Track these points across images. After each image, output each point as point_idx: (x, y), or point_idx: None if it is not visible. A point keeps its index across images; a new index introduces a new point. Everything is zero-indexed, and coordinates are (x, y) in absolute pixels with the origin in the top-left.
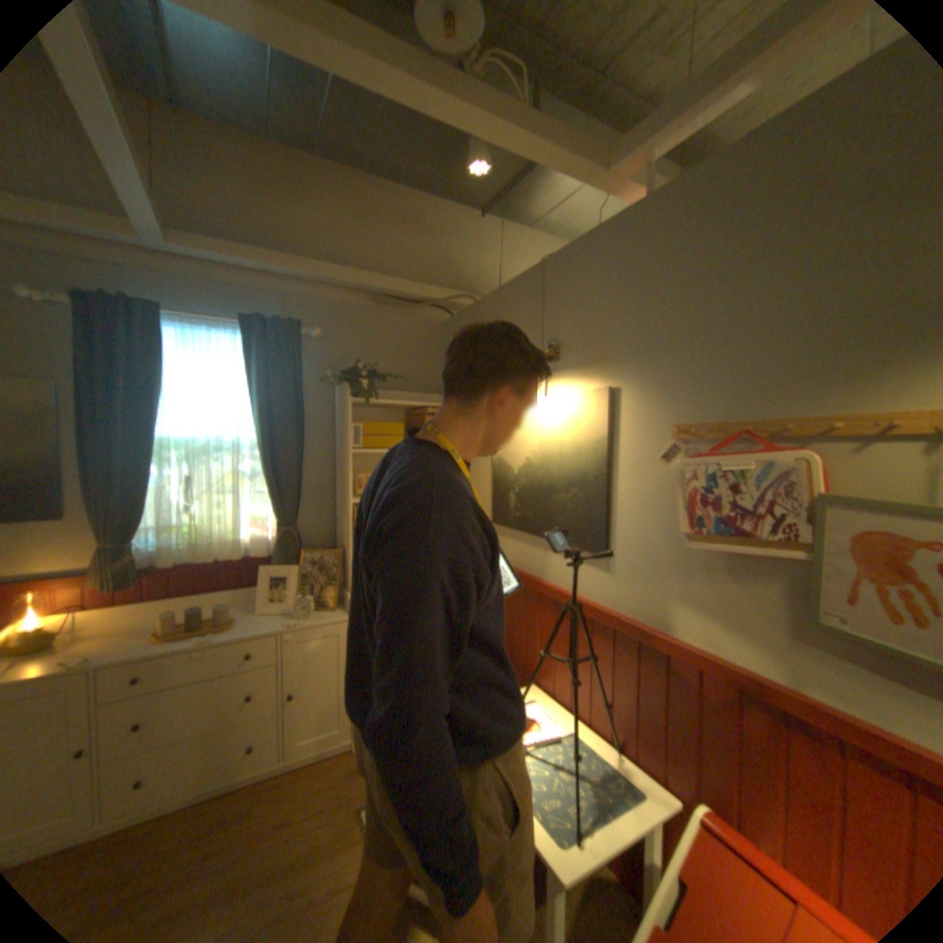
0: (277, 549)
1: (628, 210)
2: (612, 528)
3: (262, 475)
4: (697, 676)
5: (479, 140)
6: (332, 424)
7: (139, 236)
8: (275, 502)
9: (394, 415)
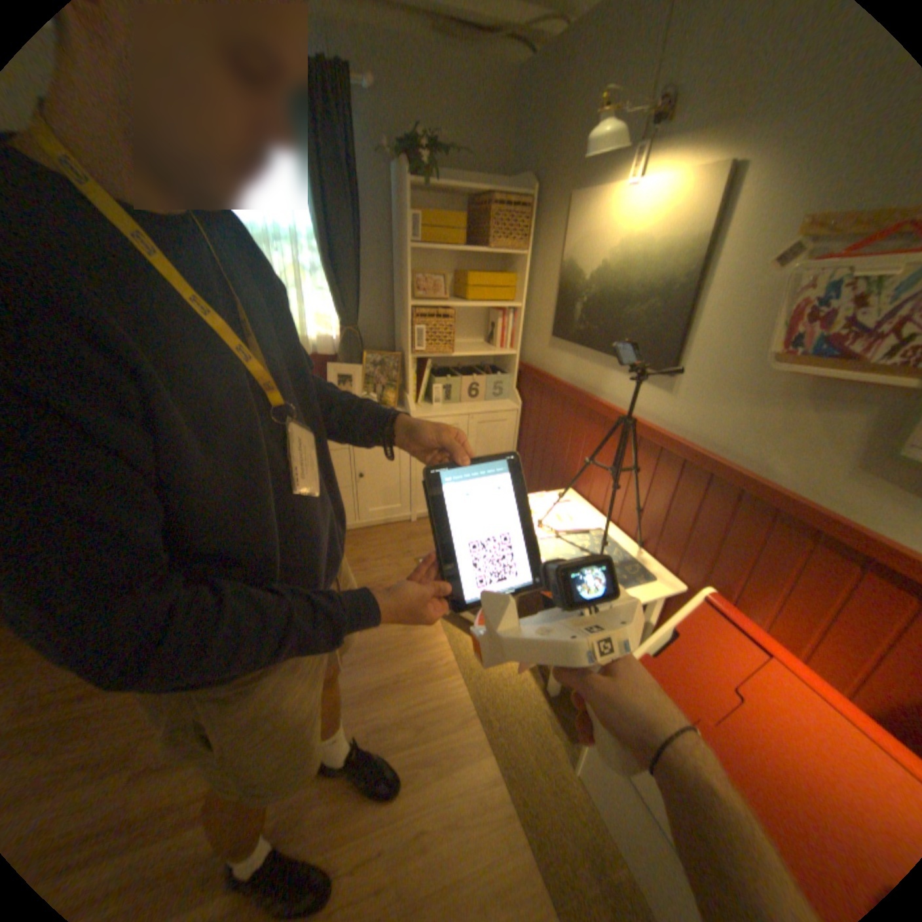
0: (341, 348)
1: None
2: (687, 346)
3: (320, 270)
4: (737, 493)
5: None
6: (387, 212)
7: None
8: (335, 300)
9: (454, 203)
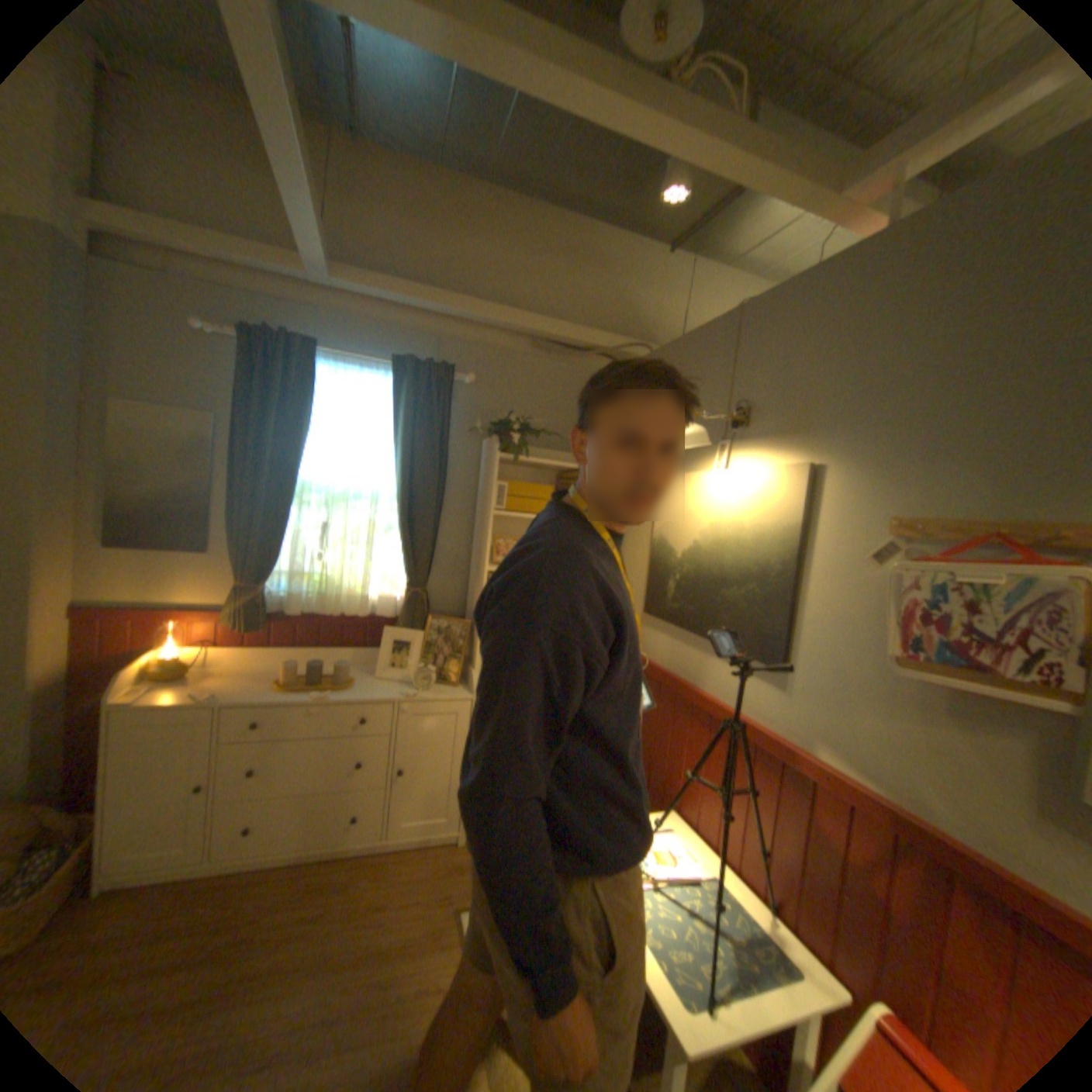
0: (404, 610)
1: (861, 244)
2: (795, 637)
3: (396, 529)
4: (891, 839)
5: (678, 161)
6: (475, 480)
7: (304, 269)
8: (407, 559)
9: (543, 476)
